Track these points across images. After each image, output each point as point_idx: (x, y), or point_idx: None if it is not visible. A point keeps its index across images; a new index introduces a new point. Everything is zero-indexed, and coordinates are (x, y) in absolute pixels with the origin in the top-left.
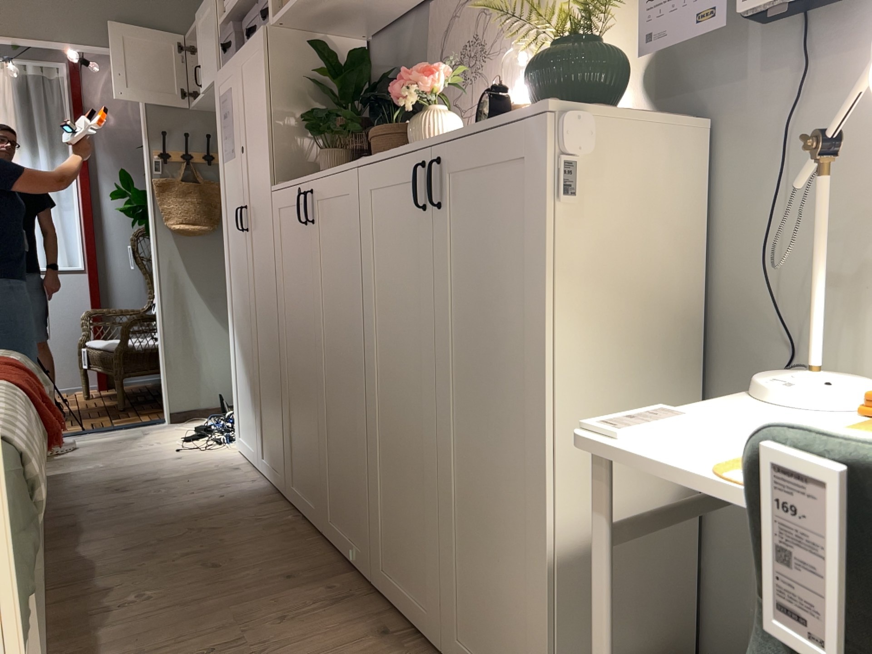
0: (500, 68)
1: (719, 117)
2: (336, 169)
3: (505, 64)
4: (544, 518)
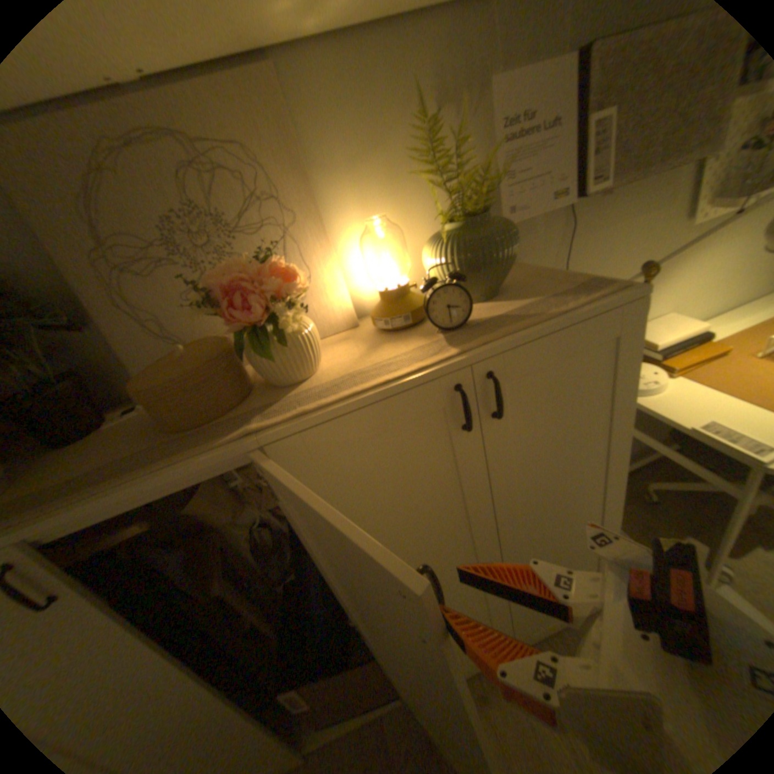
0: (273, 242)
1: (518, 259)
2: (120, 476)
3: (290, 238)
4: (616, 523)
